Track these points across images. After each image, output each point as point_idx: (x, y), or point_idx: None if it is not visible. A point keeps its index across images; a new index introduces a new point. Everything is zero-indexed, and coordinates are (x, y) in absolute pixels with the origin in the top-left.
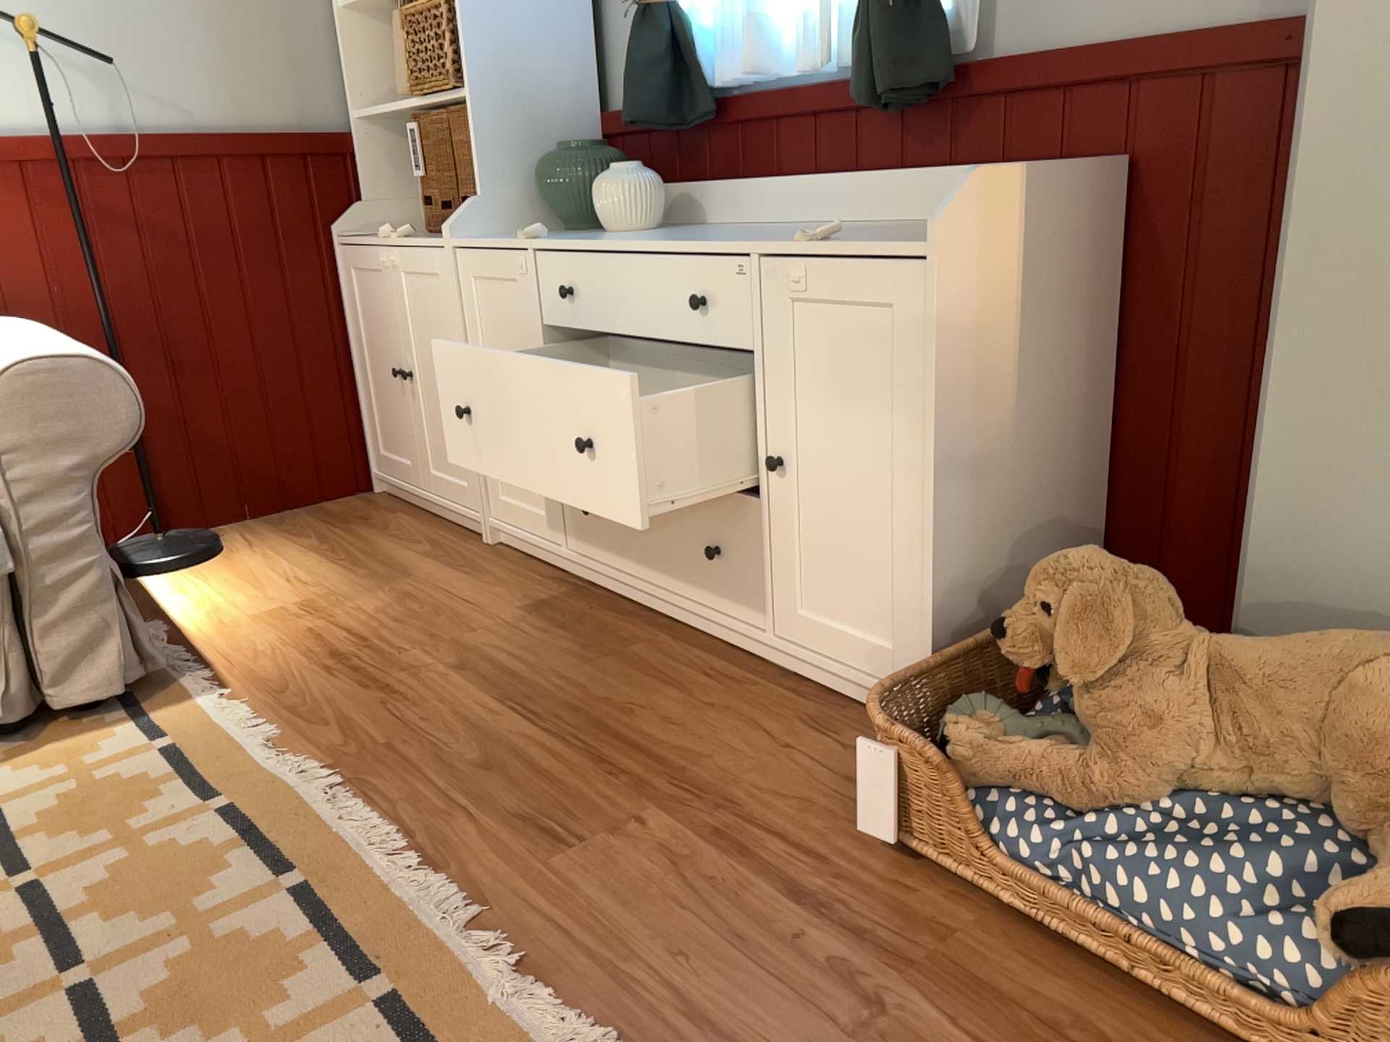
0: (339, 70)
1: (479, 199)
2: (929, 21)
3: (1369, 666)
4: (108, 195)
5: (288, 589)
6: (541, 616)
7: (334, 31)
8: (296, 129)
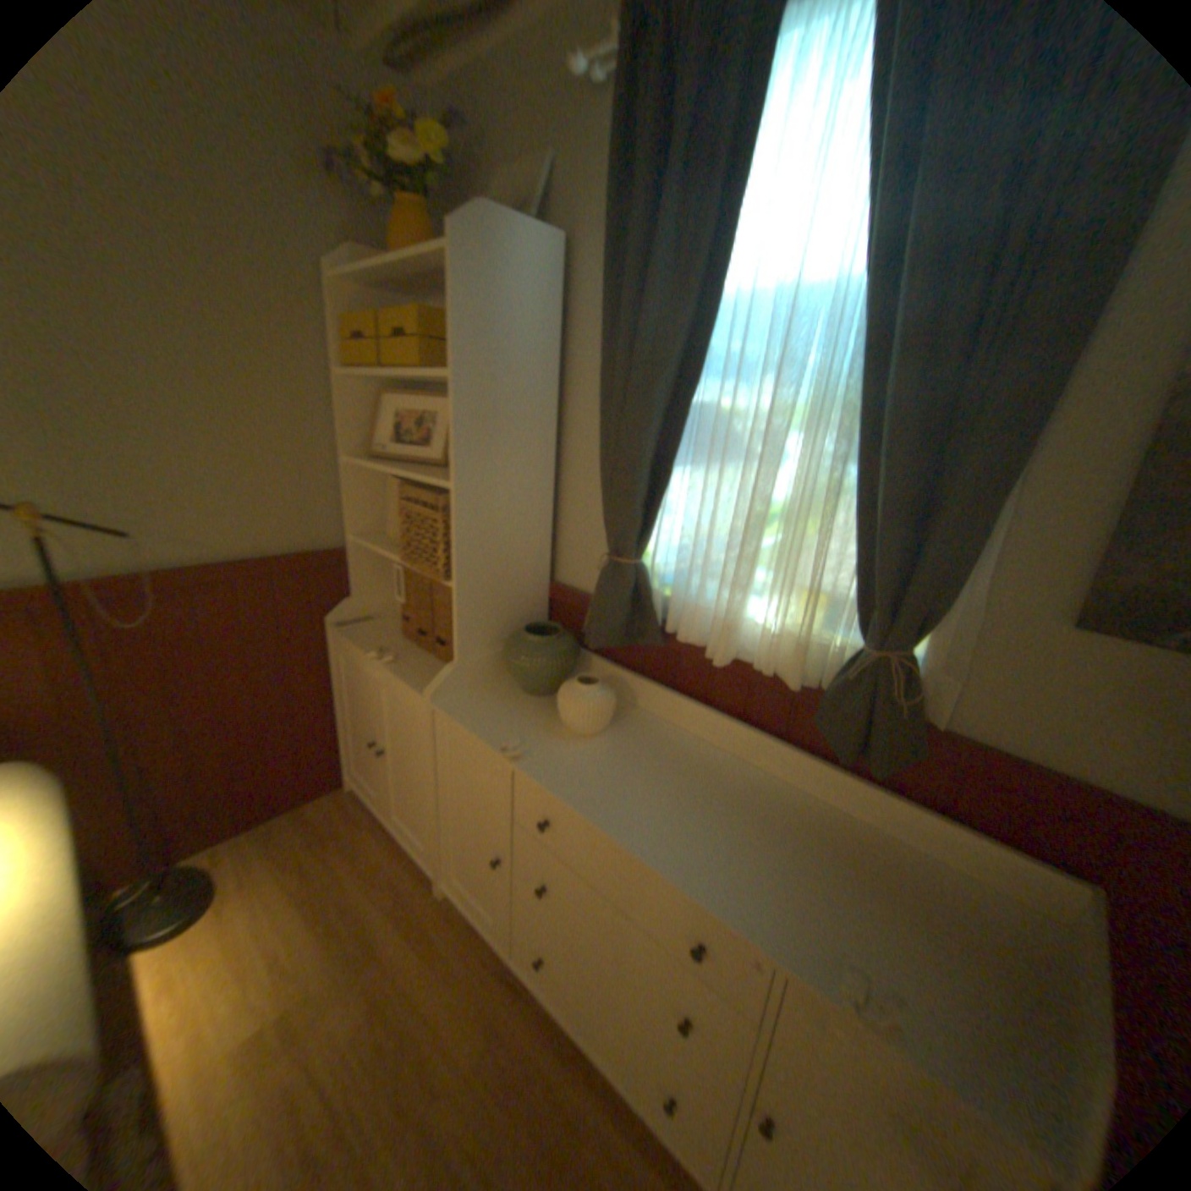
0: (338, 499)
1: (456, 666)
2: (920, 703)
3: None
4: (116, 620)
5: (266, 989)
6: (495, 1066)
7: (335, 470)
8: (298, 546)
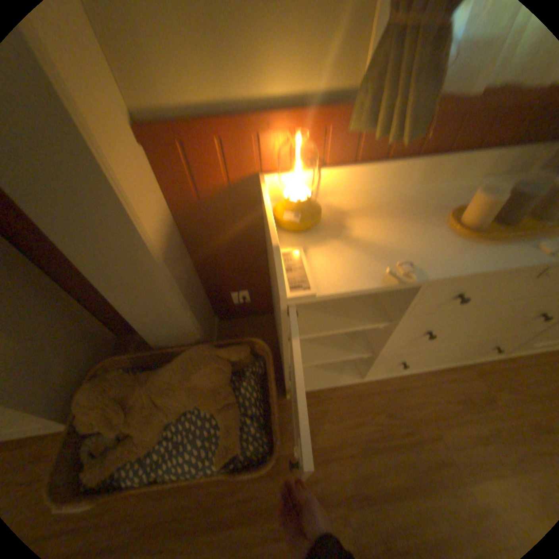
0: None
1: None
2: None
3: (190, 378)
4: None
5: None
6: None
7: None
8: None
